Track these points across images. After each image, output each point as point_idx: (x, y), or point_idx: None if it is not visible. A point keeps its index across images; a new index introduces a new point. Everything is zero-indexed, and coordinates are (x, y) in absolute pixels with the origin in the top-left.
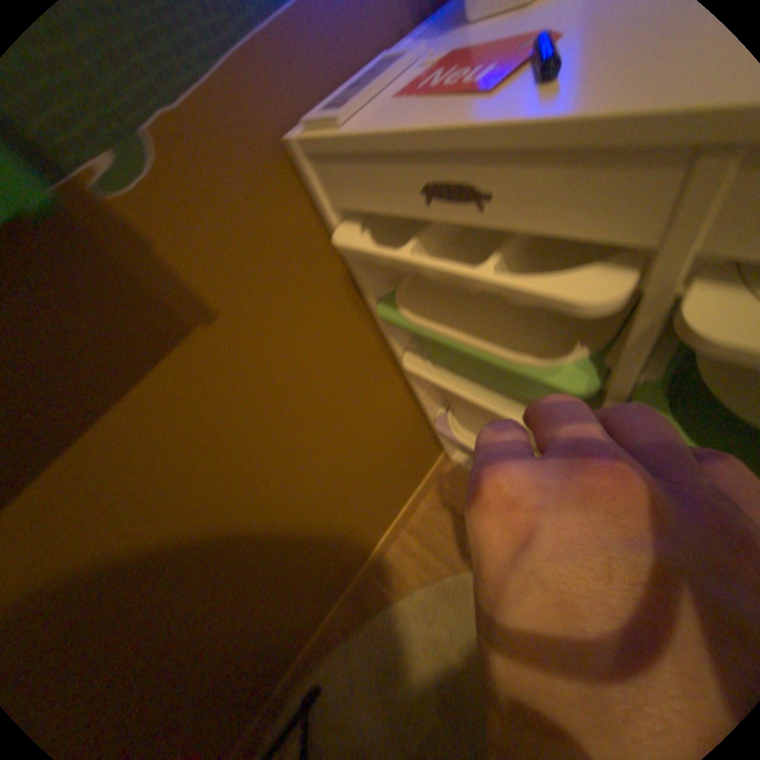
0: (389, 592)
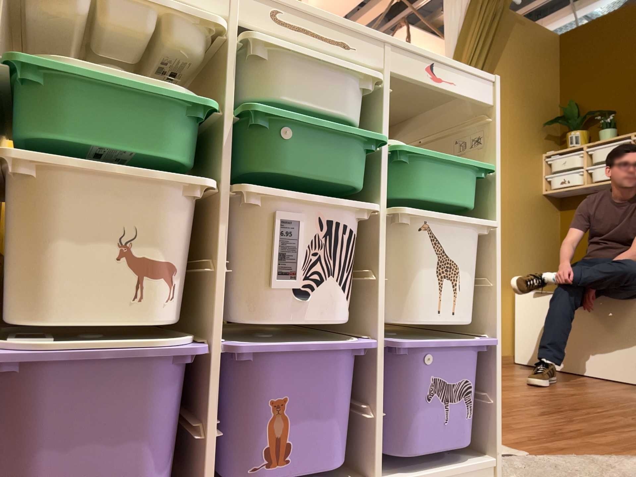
0: None
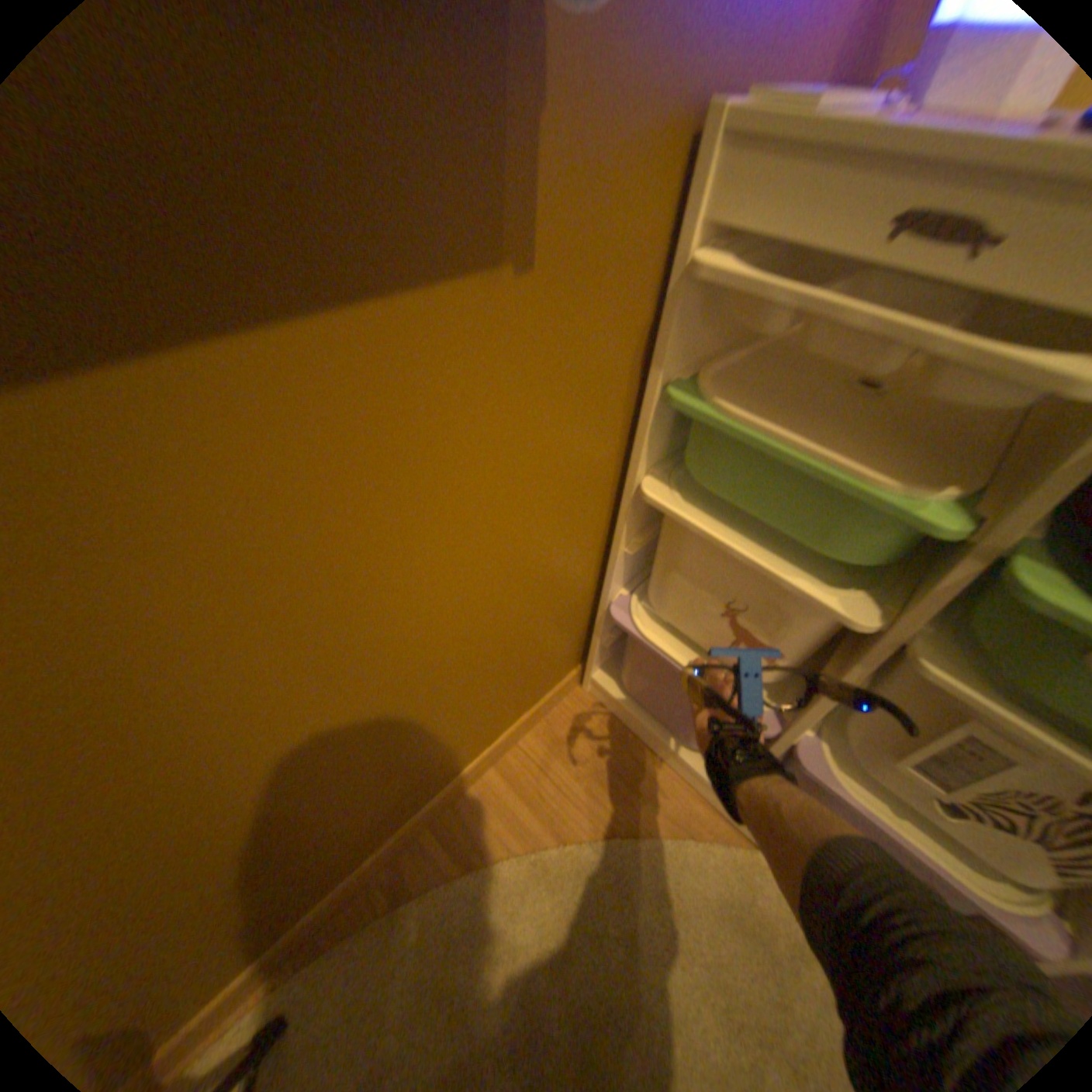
0: (455, 856)
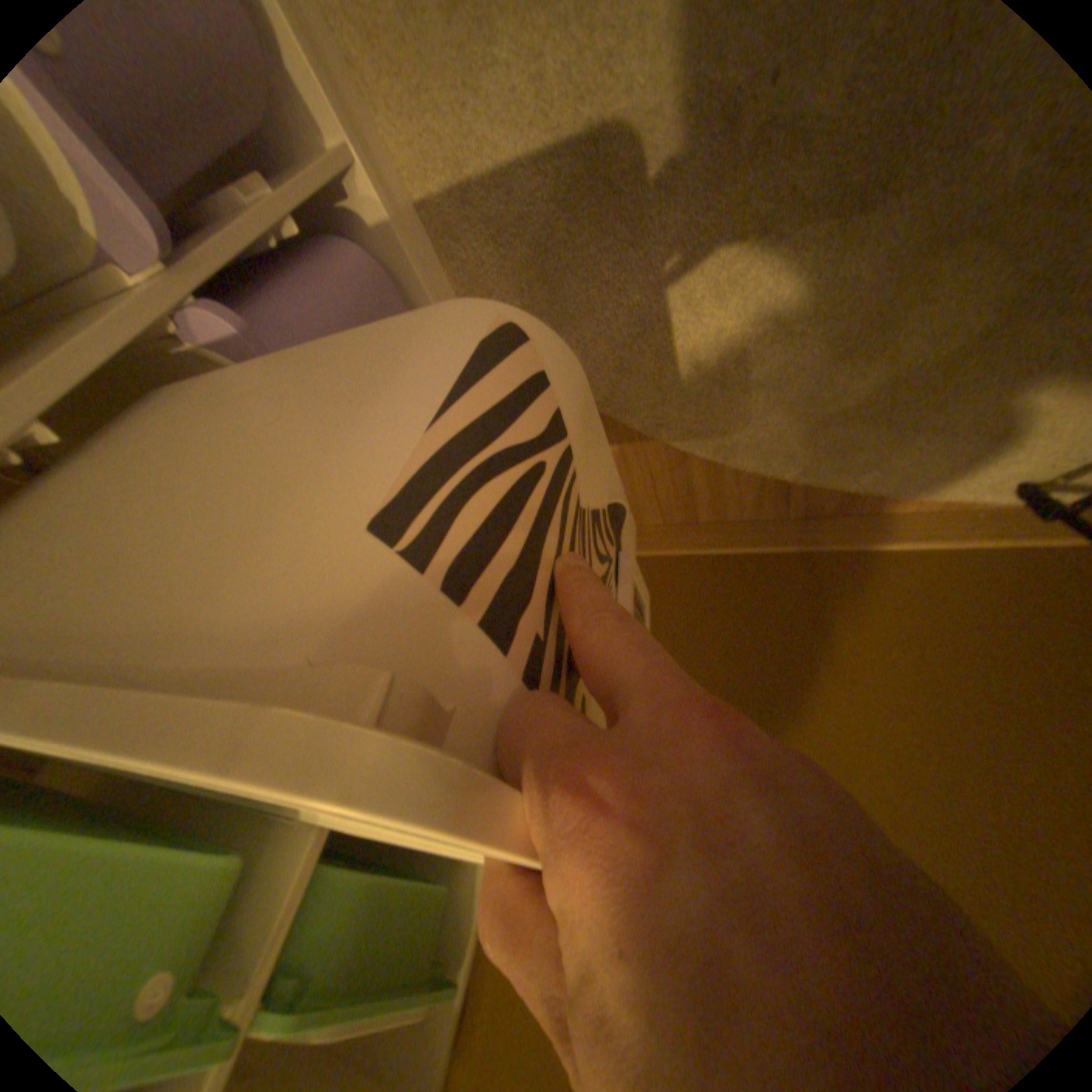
0: (796, 486)
